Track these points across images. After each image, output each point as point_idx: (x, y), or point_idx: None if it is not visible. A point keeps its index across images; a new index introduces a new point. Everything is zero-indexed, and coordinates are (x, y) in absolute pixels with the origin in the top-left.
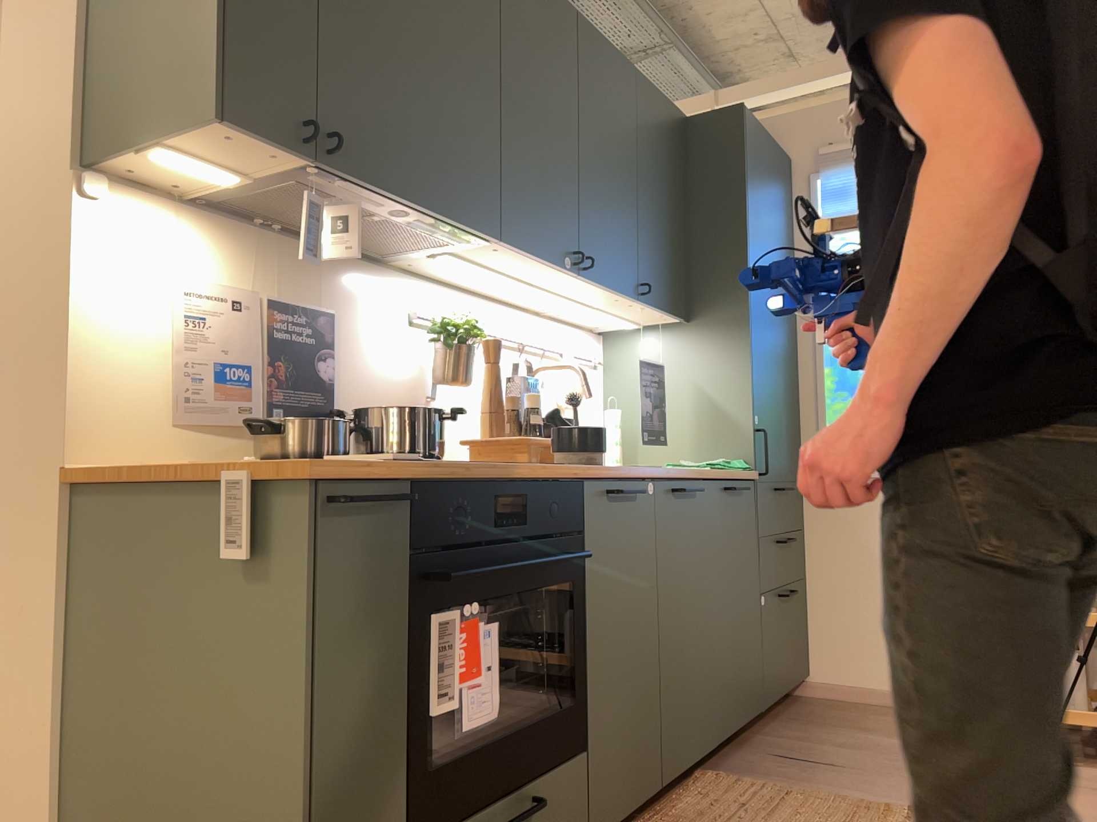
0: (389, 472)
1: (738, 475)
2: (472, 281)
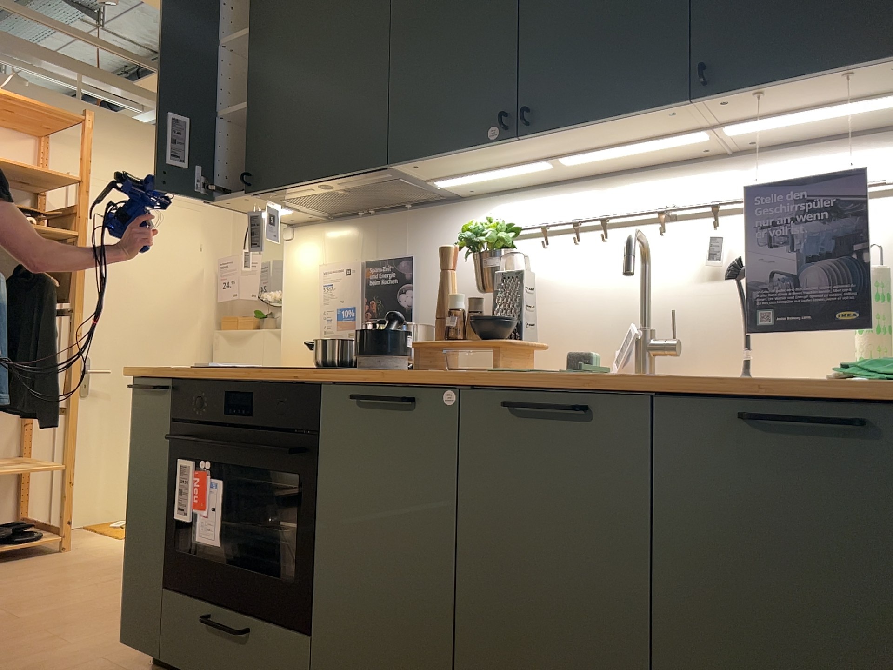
0: (157, 373)
1: (855, 390)
2: (547, 175)
